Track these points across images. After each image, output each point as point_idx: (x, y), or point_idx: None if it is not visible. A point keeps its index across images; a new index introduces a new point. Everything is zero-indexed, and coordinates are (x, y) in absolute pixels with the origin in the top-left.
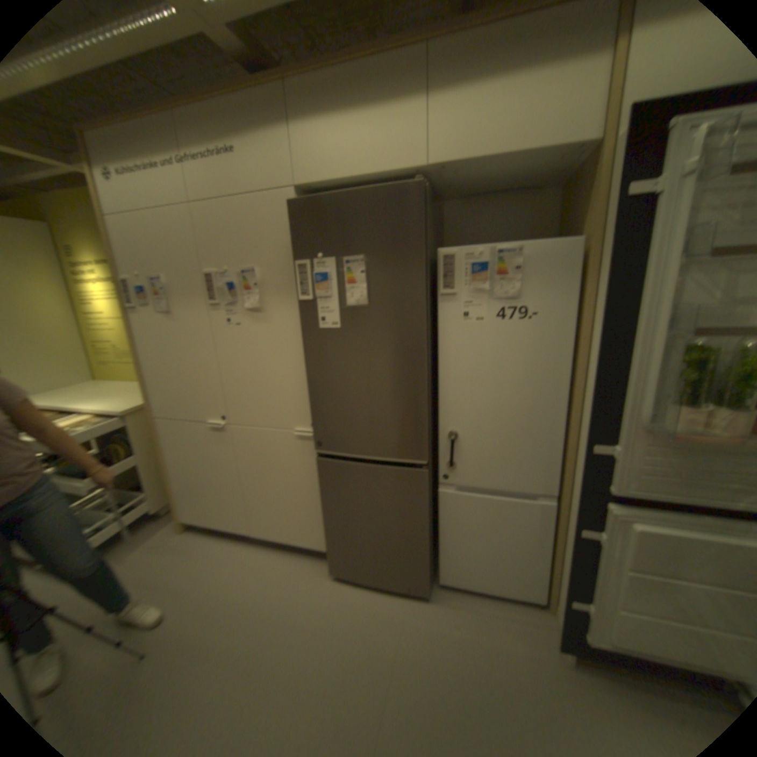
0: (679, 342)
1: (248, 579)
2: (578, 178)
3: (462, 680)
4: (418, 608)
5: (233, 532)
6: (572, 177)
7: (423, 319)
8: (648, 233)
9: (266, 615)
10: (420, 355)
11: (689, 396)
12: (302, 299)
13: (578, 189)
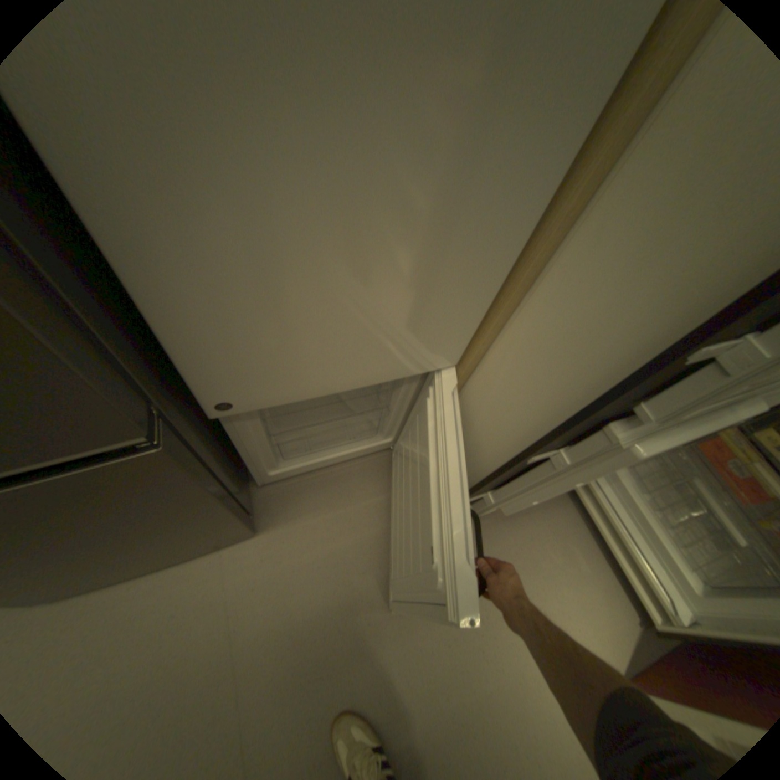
0: None
1: None
2: None
3: (332, 616)
4: (241, 550)
5: None
6: None
7: None
8: None
9: None
10: None
11: None
12: None
13: None
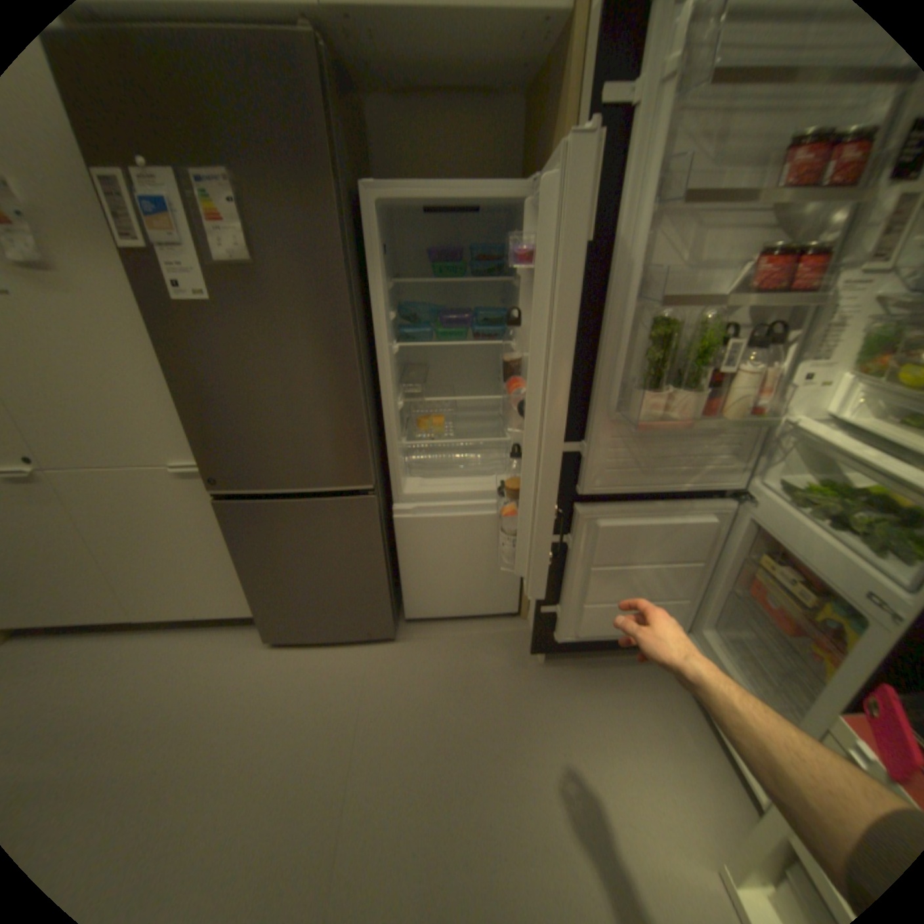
0: (646, 314)
1: (141, 675)
2: (544, 81)
3: (435, 709)
4: (383, 649)
5: (103, 620)
6: (537, 80)
7: (345, 285)
8: (621, 166)
9: (177, 712)
10: (346, 340)
11: (652, 378)
12: (129, 245)
13: (544, 99)
